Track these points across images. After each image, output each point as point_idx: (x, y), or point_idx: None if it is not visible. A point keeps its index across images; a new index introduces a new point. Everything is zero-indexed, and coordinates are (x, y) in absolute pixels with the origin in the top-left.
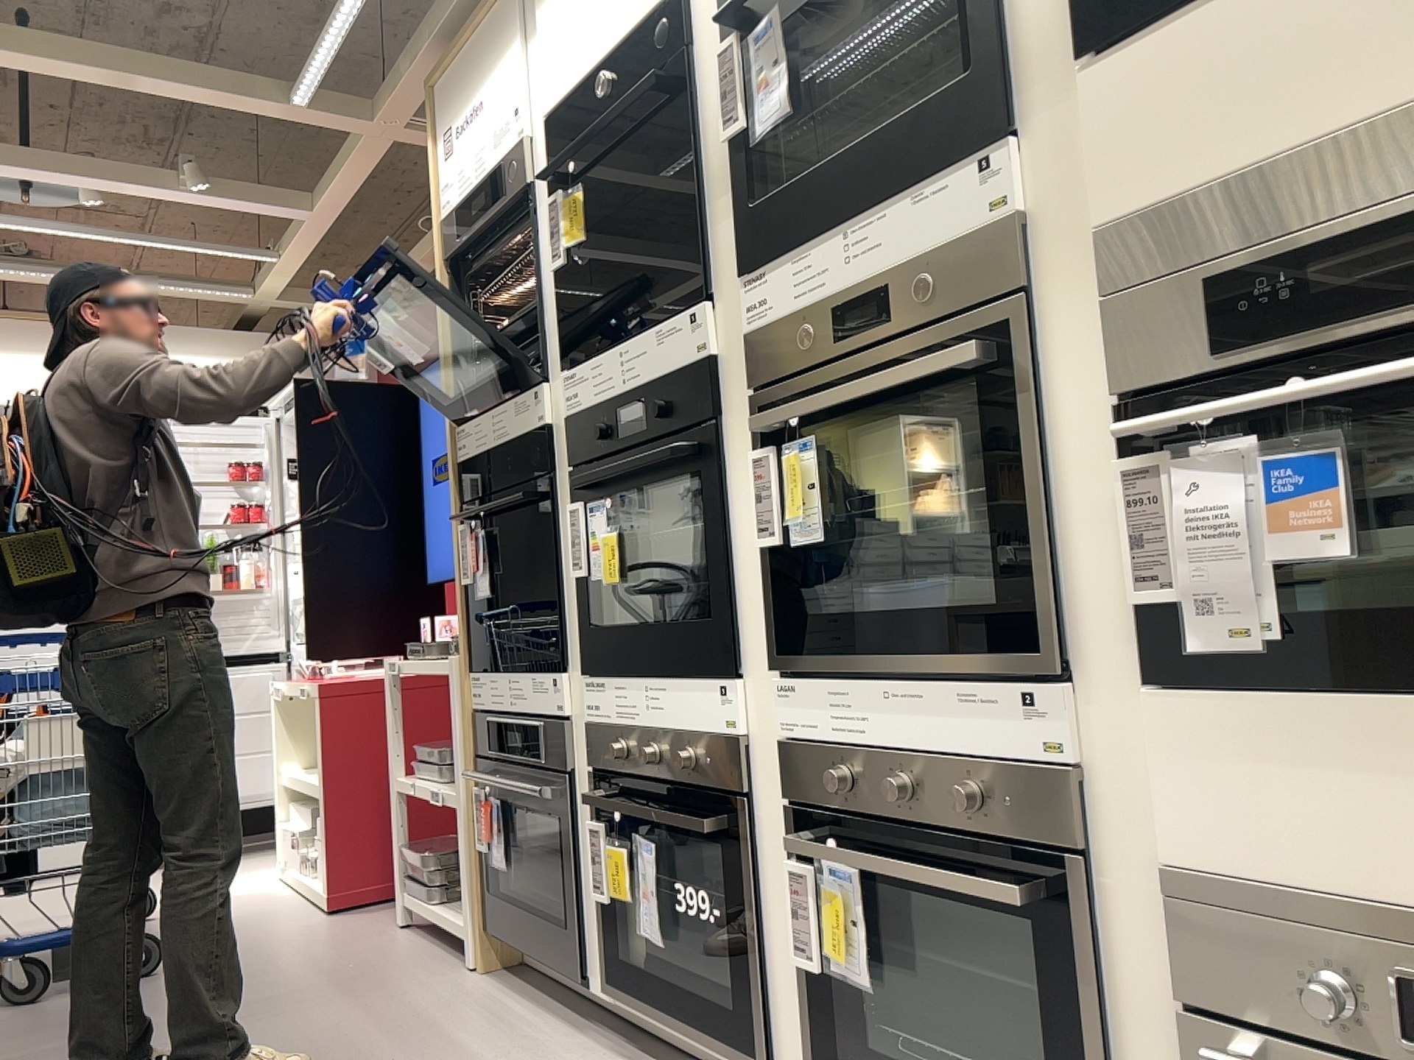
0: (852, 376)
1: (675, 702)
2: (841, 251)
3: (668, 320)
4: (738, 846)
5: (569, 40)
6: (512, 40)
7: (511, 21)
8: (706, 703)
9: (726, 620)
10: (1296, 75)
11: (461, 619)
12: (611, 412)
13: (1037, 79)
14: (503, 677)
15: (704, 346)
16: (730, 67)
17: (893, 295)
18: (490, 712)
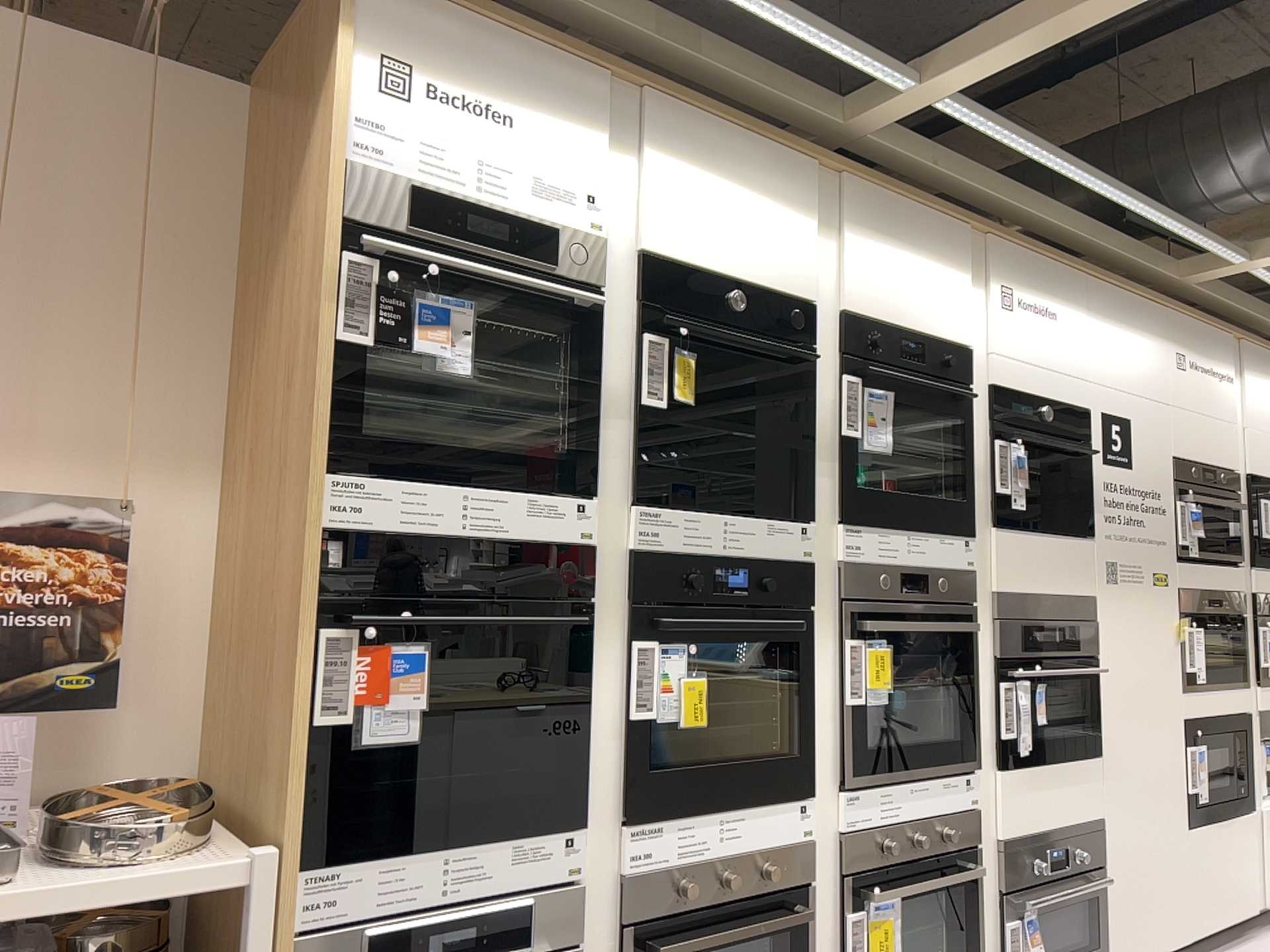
0: (905, 614)
1: (754, 825)
2: (906, 545)
3: (783, 522)
4: (802, 922)
5: (697, 221)
6: (601, 127)
7: (602, 106)
8: (785, 819)
9: (811, 754)
10: (1039, 571)
11: (299, 781)
12: (709, 570)
13: (977, 519)
14: (429, 856)
15: (812, 556)
16: (857, 395)
17: (928, 581)
18: (367, 917)
